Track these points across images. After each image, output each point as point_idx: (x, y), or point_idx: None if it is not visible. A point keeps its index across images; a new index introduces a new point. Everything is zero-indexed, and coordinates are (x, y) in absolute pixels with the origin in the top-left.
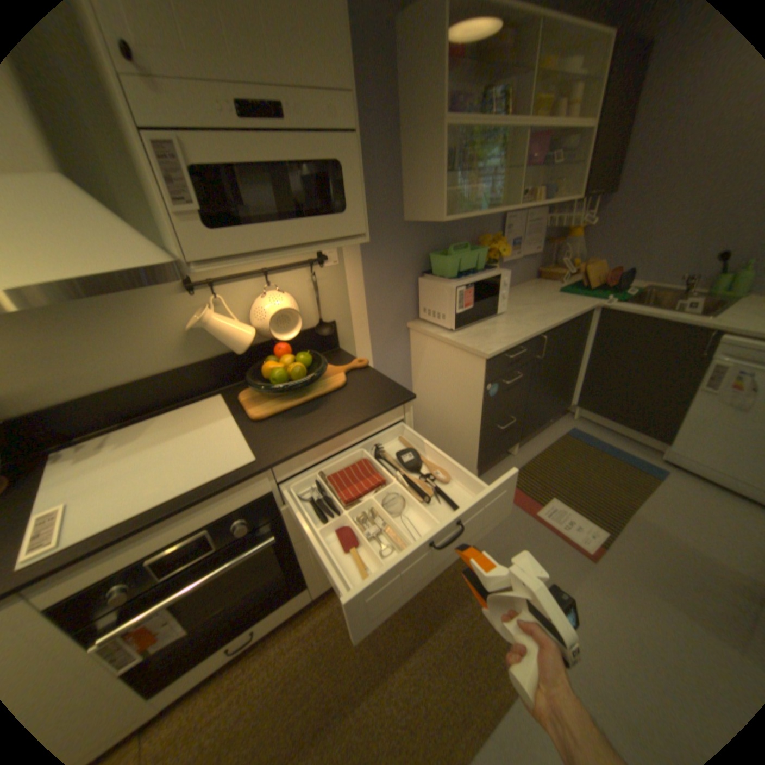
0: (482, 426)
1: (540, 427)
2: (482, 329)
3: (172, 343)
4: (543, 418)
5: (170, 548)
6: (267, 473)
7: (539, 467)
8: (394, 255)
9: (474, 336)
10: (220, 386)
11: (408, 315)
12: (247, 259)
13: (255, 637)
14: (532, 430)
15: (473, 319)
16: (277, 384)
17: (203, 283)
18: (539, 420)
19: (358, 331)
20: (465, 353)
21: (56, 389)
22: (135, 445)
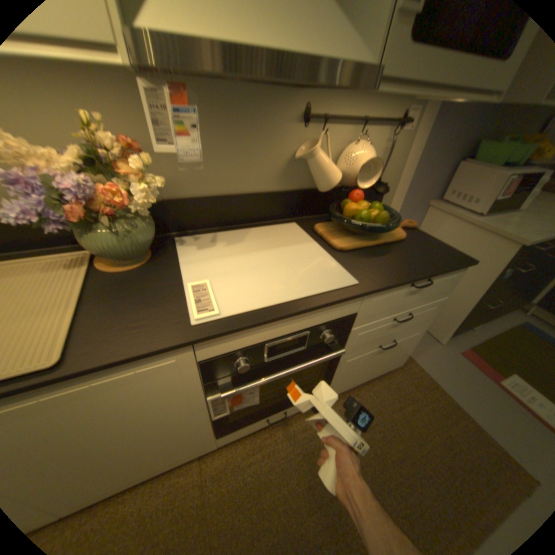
0: (480, 301)
1: (505, 314)
2: (509, 219)
3: (276, 167)
4: (512, 307)
5: (282, 338)
6: (364, 297)
7: (499, 346)
8: (454, 133)
9: (505, 223)
10: (292, 216)
11: (435, 192)
12: (415, 88)
13: (285, 415)
14: (500, 315)
15: (503, 208)
16: (357, 224)
17: (321, 116)
18: (509, 308)
19: (397, 197)
20: (496, 236)
21: (189, 183)
22: (238, 247)
